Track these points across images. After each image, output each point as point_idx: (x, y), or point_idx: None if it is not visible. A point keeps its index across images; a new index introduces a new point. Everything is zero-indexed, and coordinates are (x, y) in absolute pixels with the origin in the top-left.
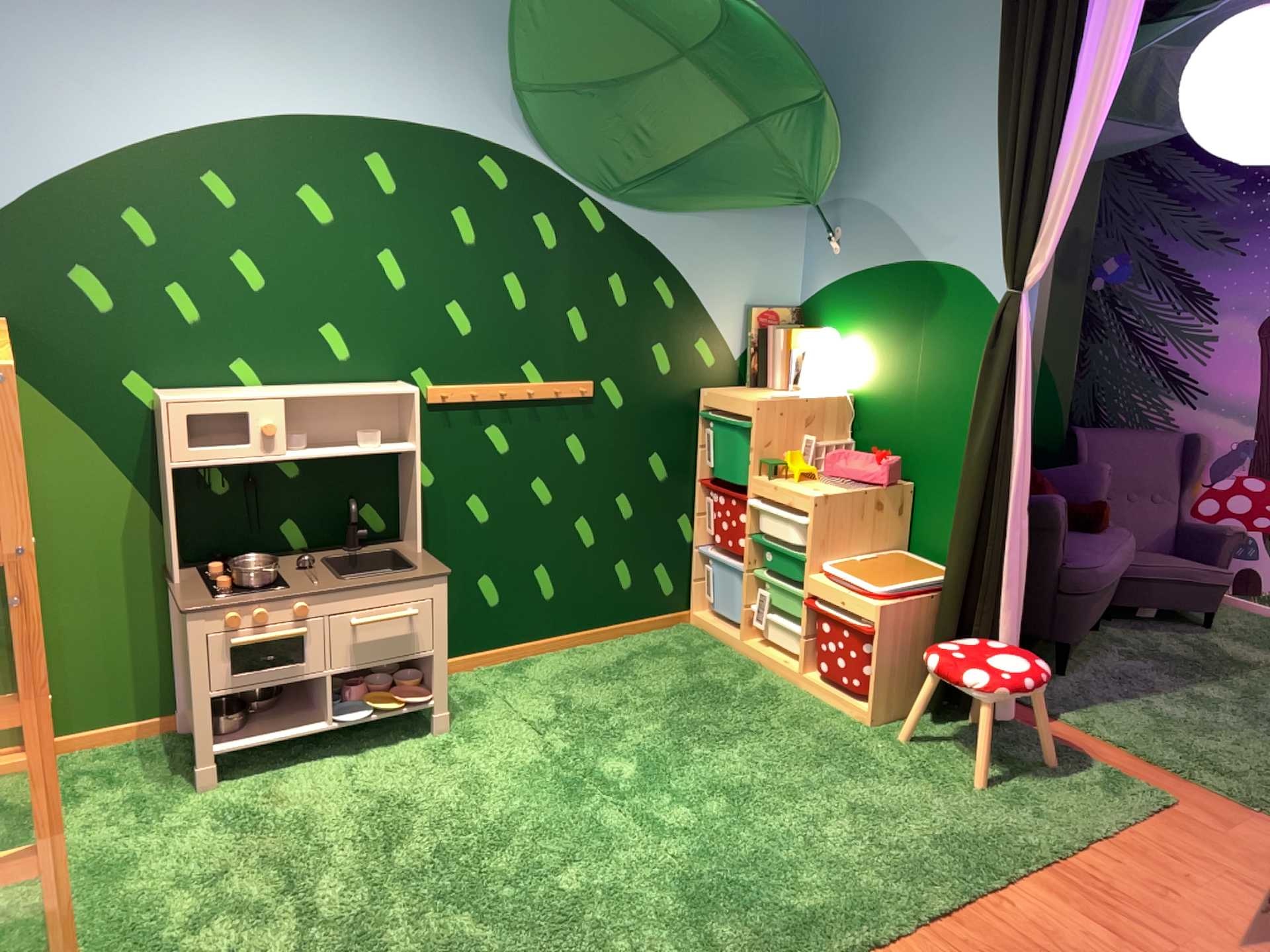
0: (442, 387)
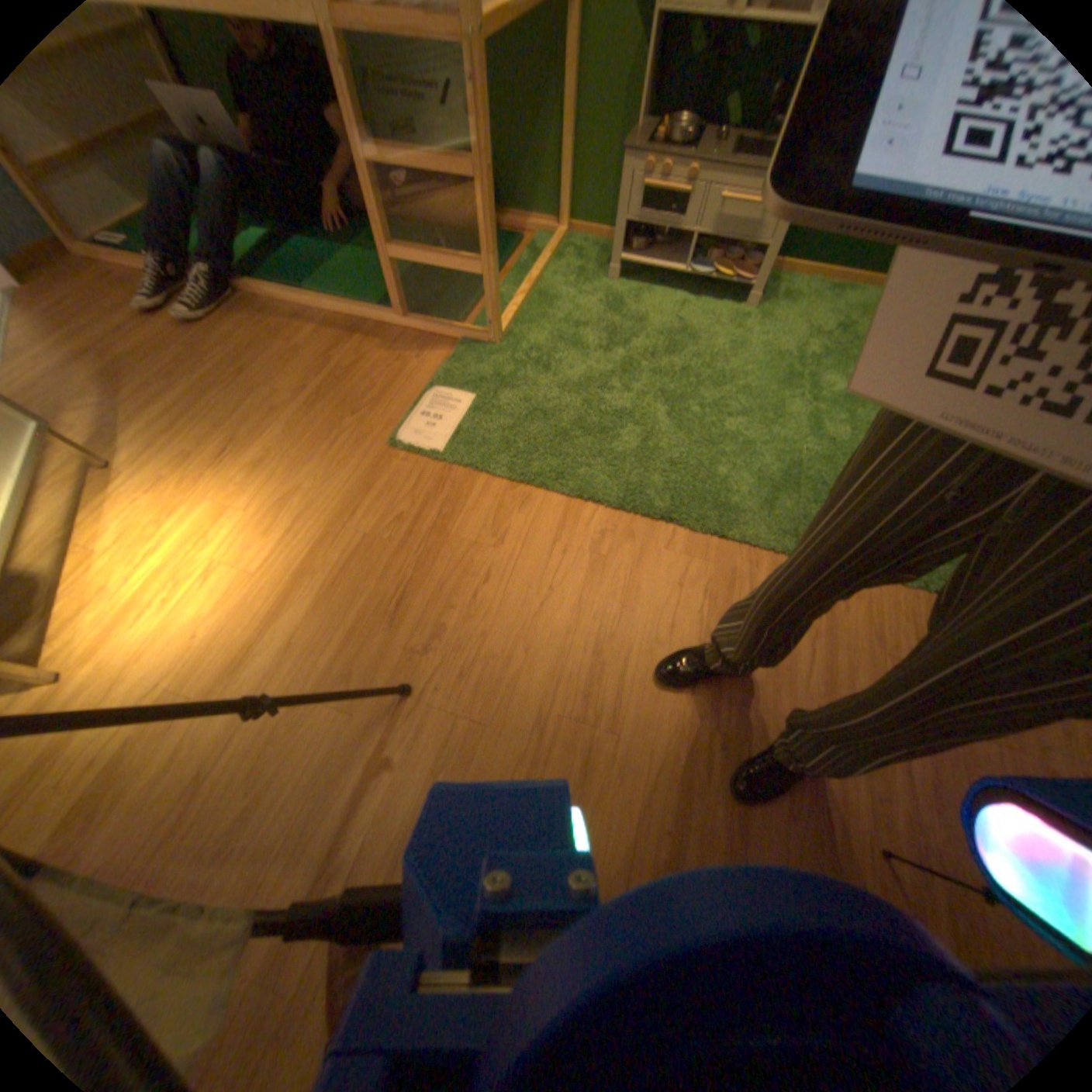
0: None
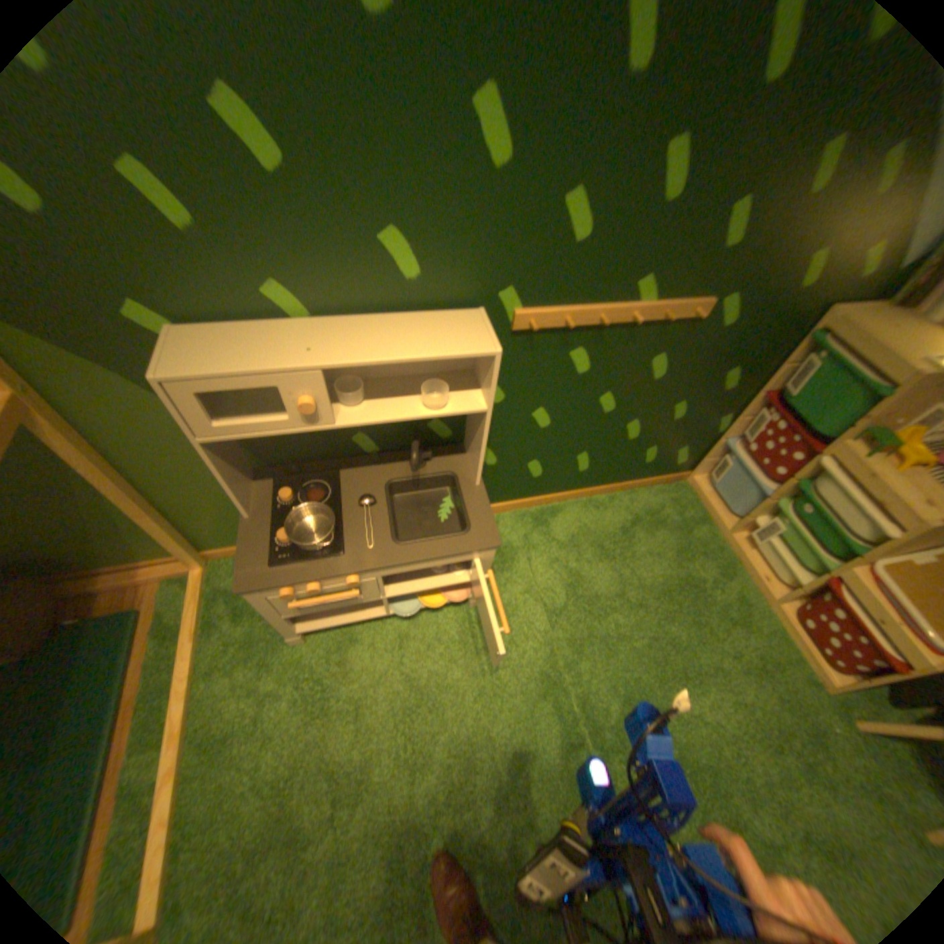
0: (531, 311)
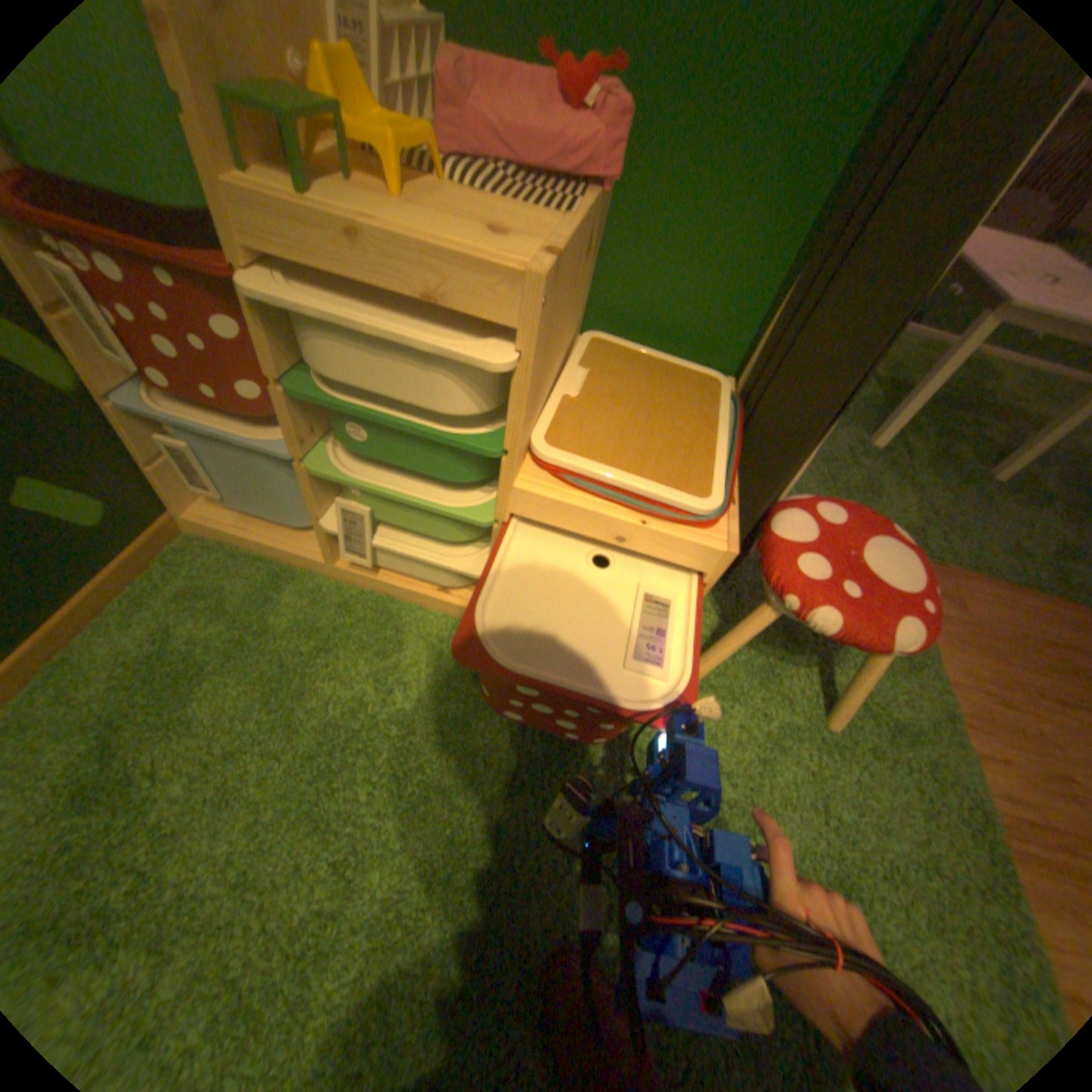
0: None
